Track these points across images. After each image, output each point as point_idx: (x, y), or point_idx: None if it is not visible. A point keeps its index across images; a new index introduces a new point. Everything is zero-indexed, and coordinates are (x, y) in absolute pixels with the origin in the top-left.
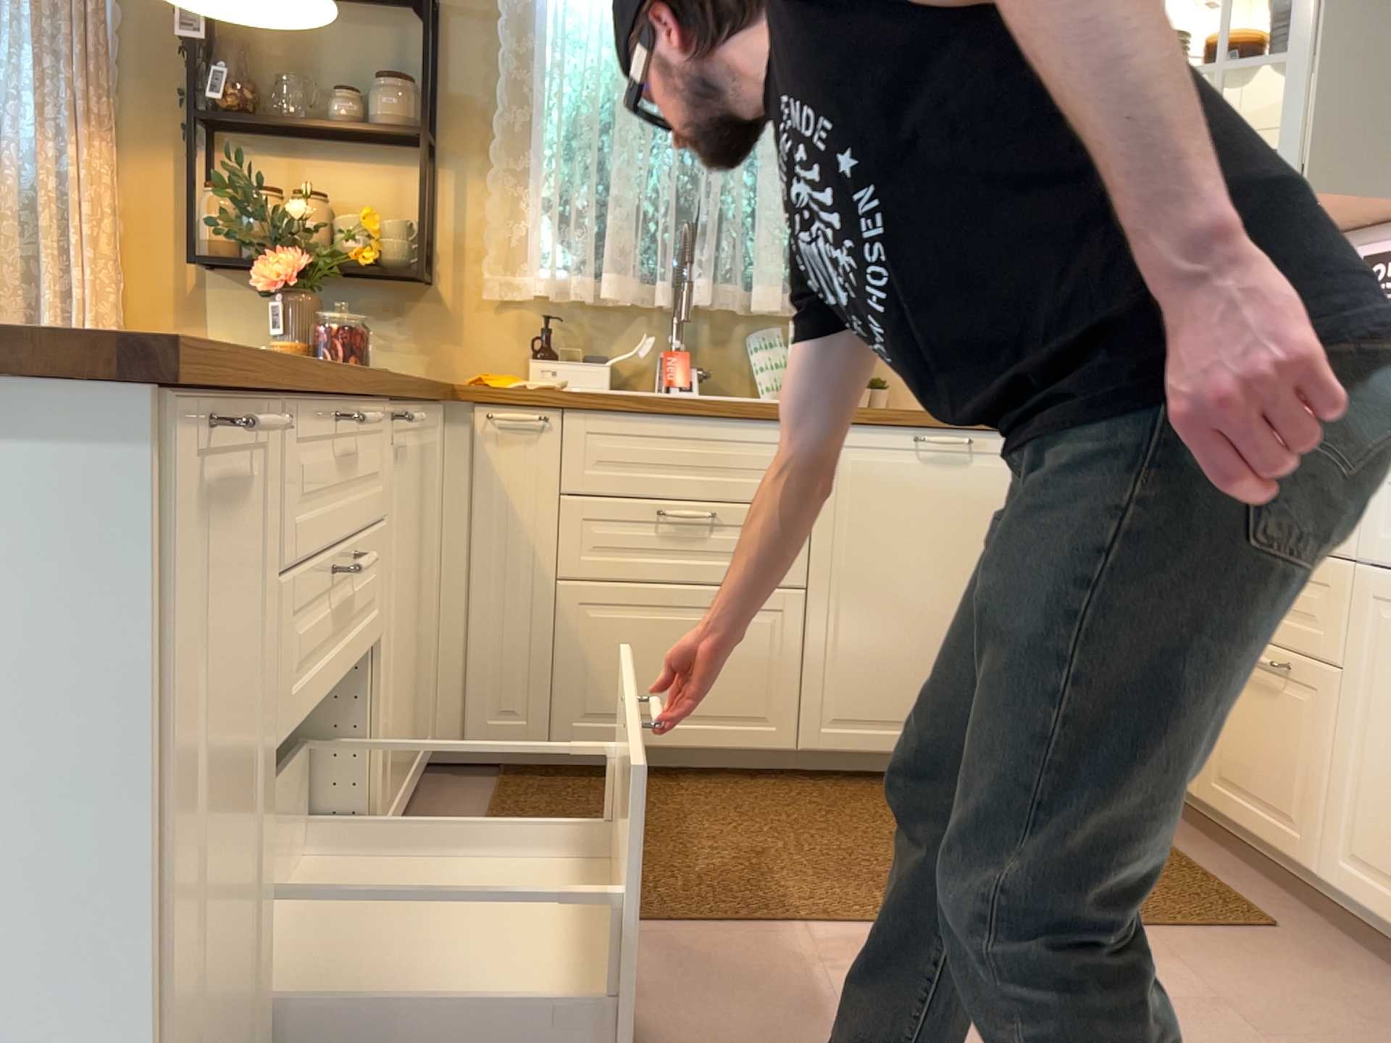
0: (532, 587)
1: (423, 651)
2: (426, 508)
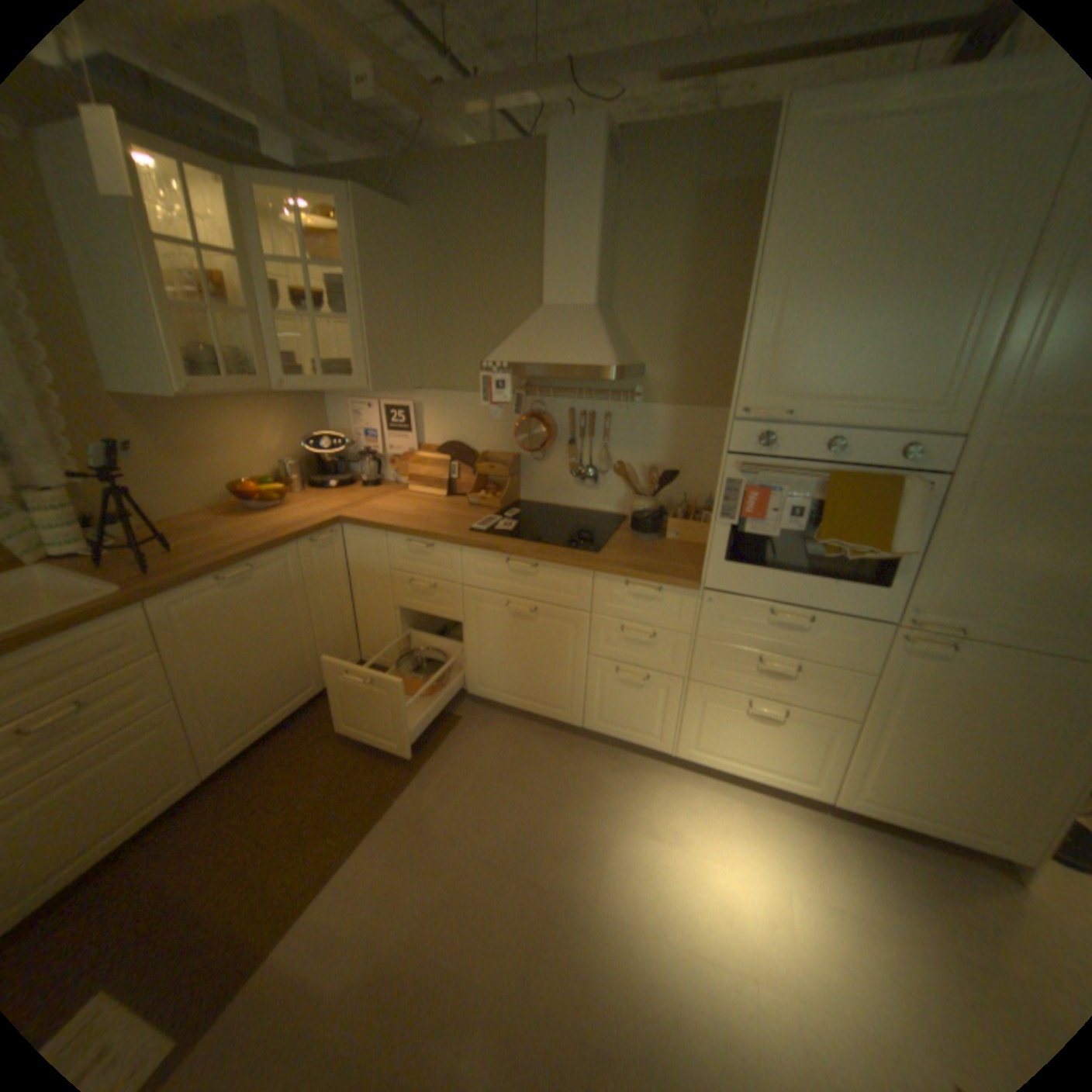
0: None
1: None
2: None
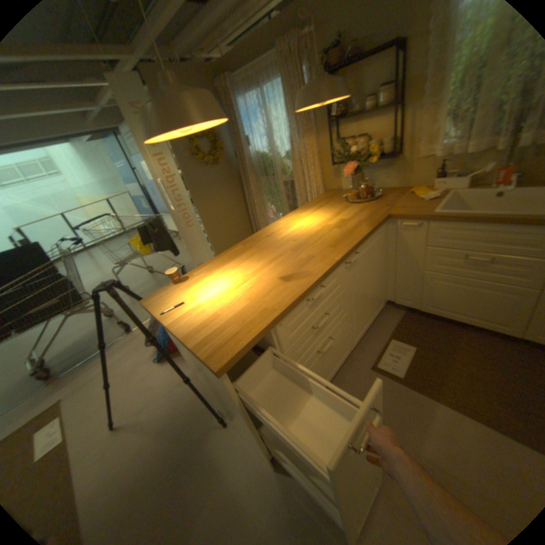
0: (415, 270)
1: (375, 291)
2: (374, 258)
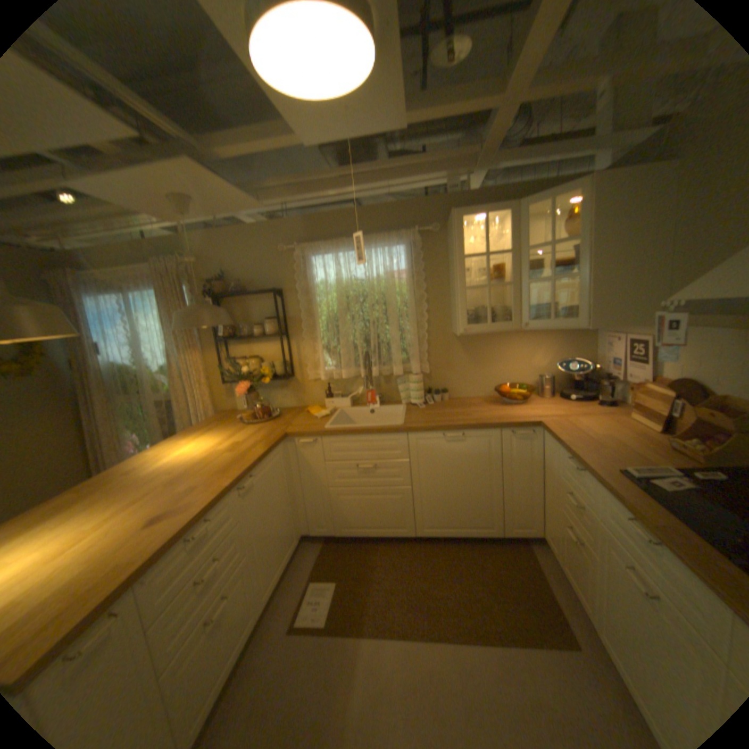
0: (321, 491)
1: (283, 524)
2: (276, 483)
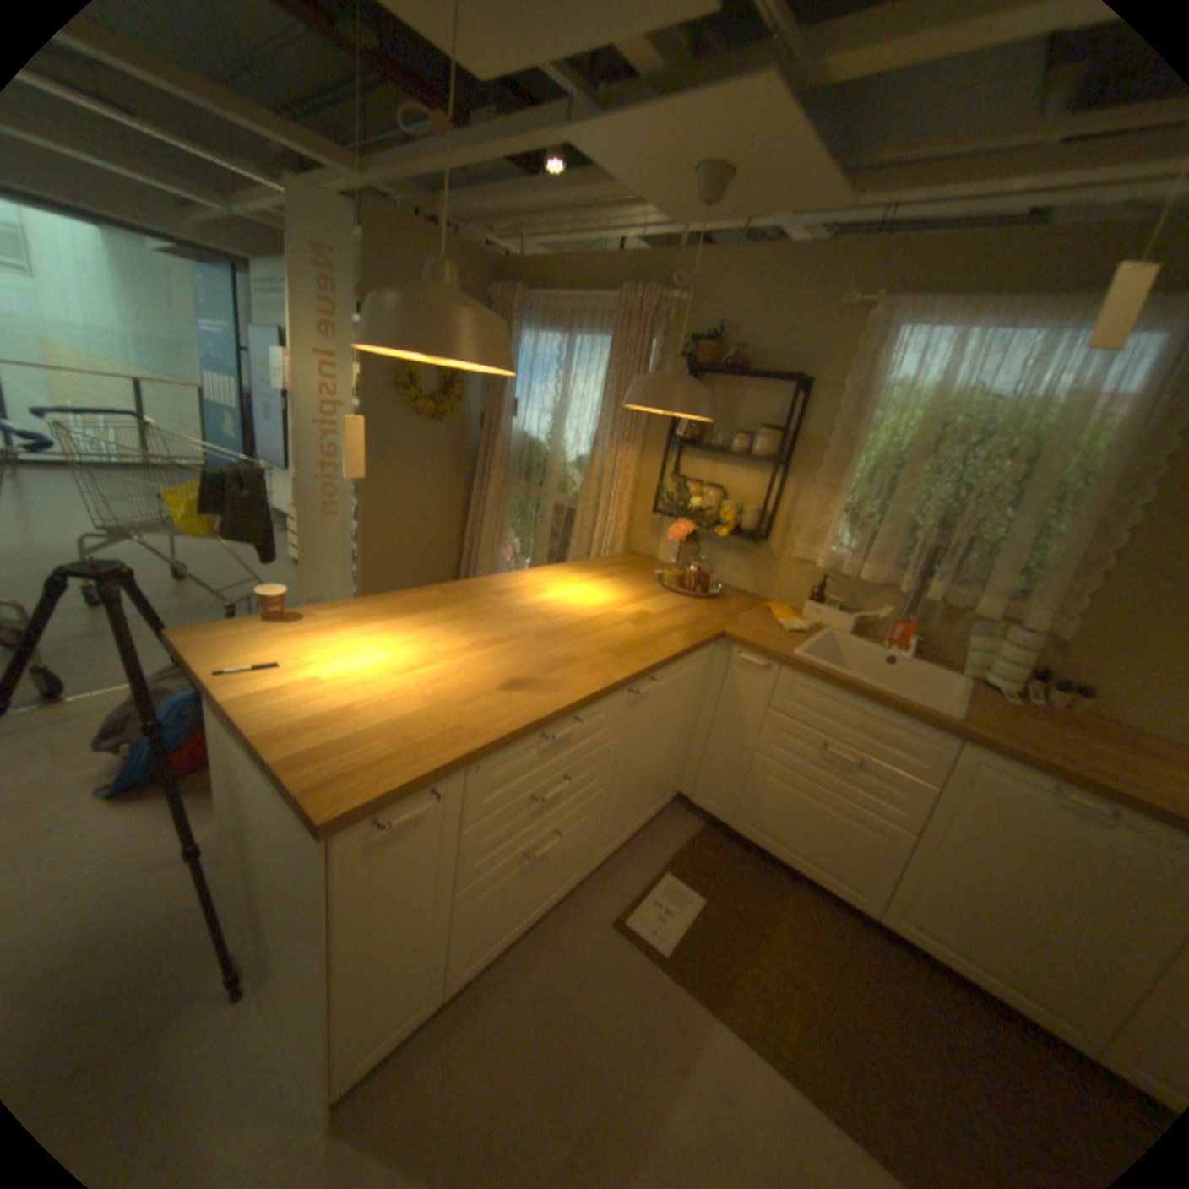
0: (742, 748)
1: (665, 766)
2: (681, 702)
